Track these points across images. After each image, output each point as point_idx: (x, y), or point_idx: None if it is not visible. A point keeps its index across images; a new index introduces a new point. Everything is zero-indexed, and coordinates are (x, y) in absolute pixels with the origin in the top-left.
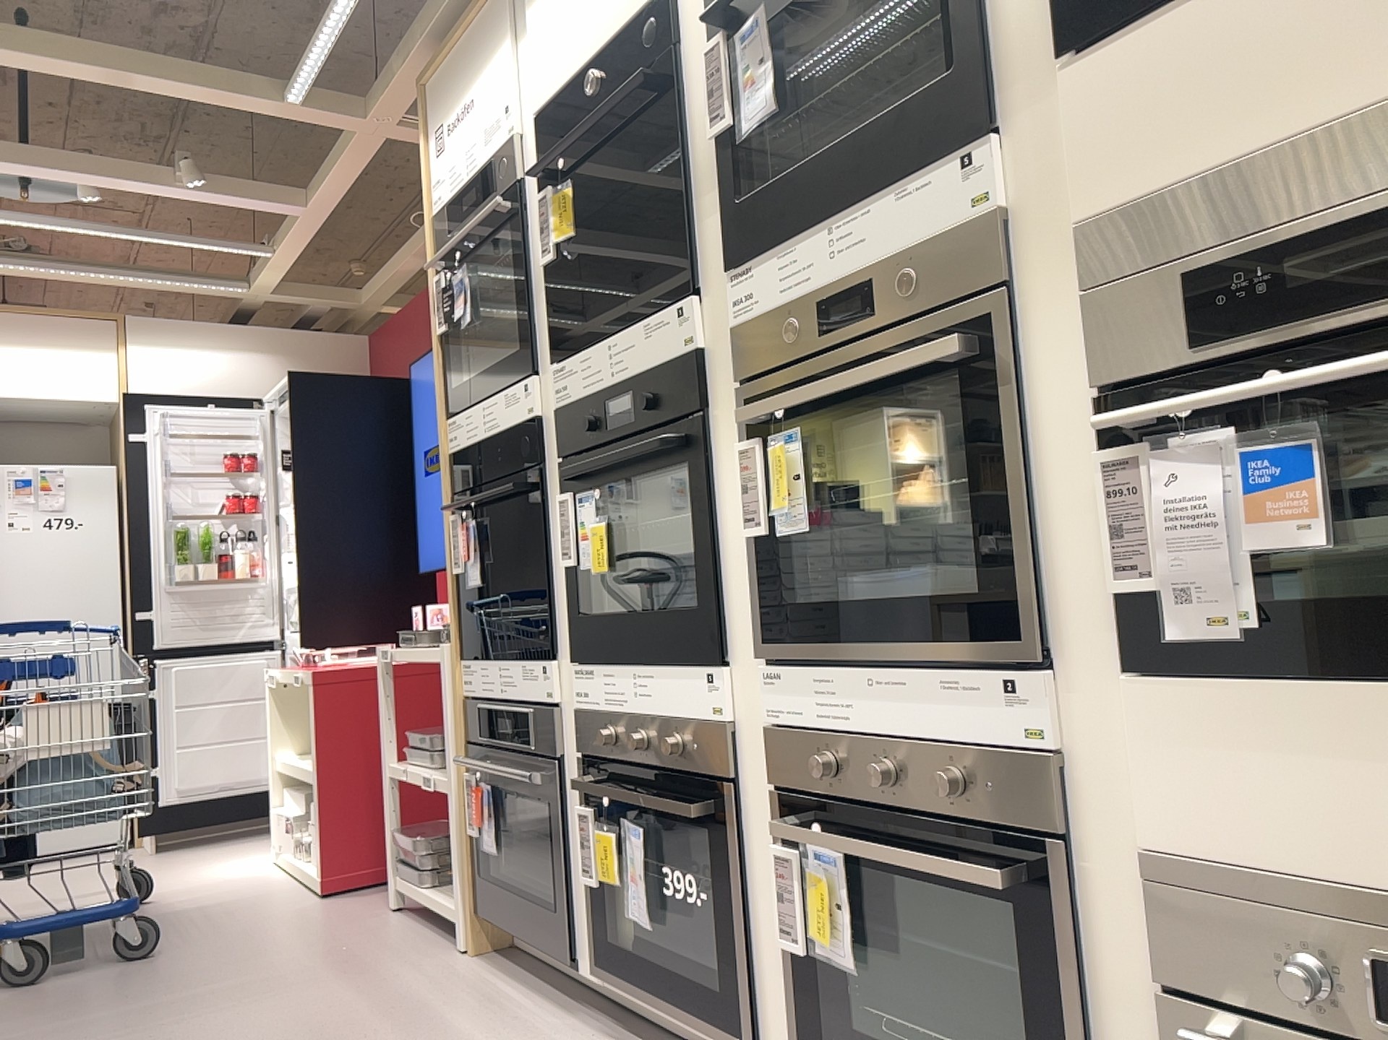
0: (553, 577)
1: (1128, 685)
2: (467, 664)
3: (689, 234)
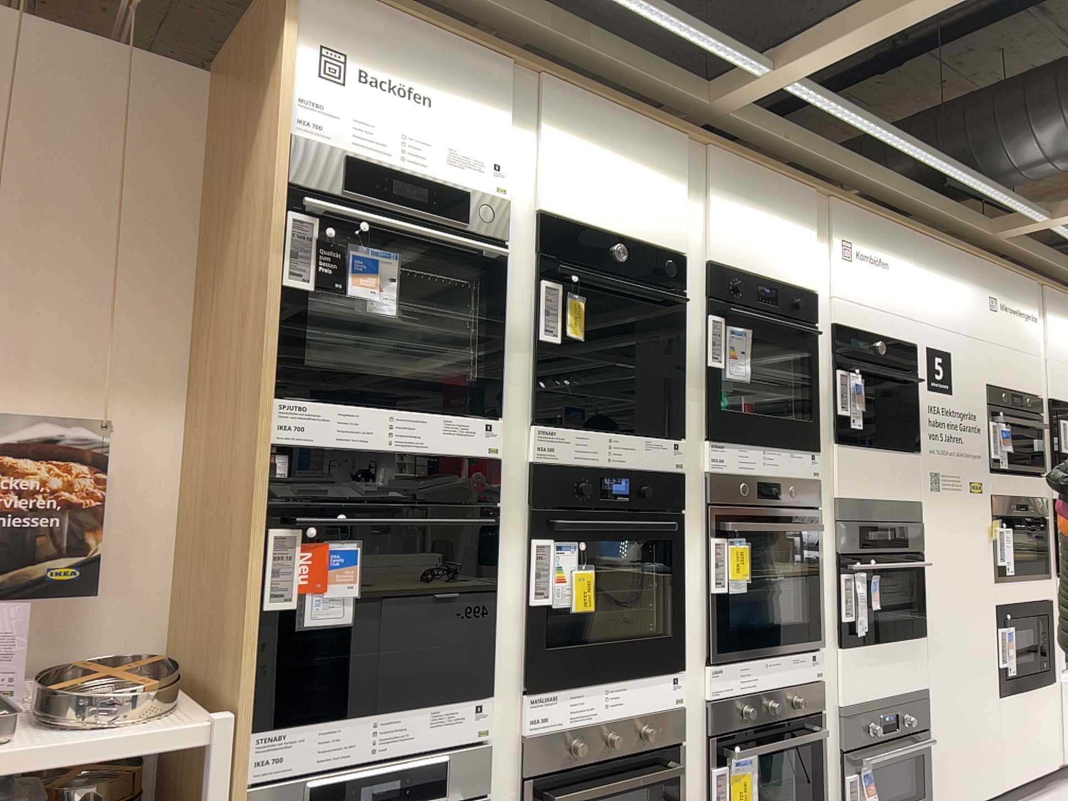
0: (497, 613)
1: (841, 651)
2: (279, 733)
3: (680, 403)
